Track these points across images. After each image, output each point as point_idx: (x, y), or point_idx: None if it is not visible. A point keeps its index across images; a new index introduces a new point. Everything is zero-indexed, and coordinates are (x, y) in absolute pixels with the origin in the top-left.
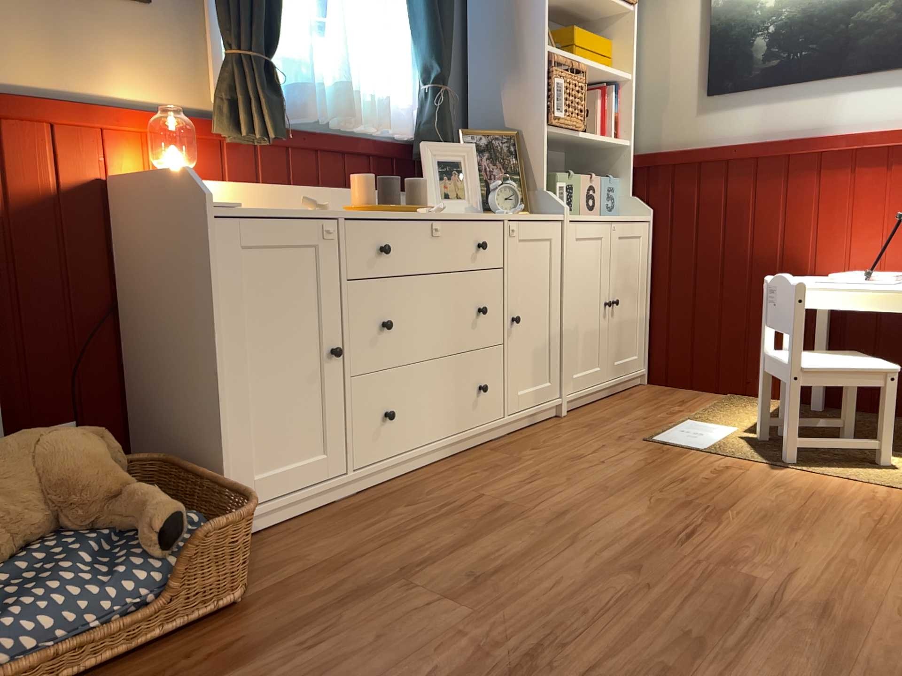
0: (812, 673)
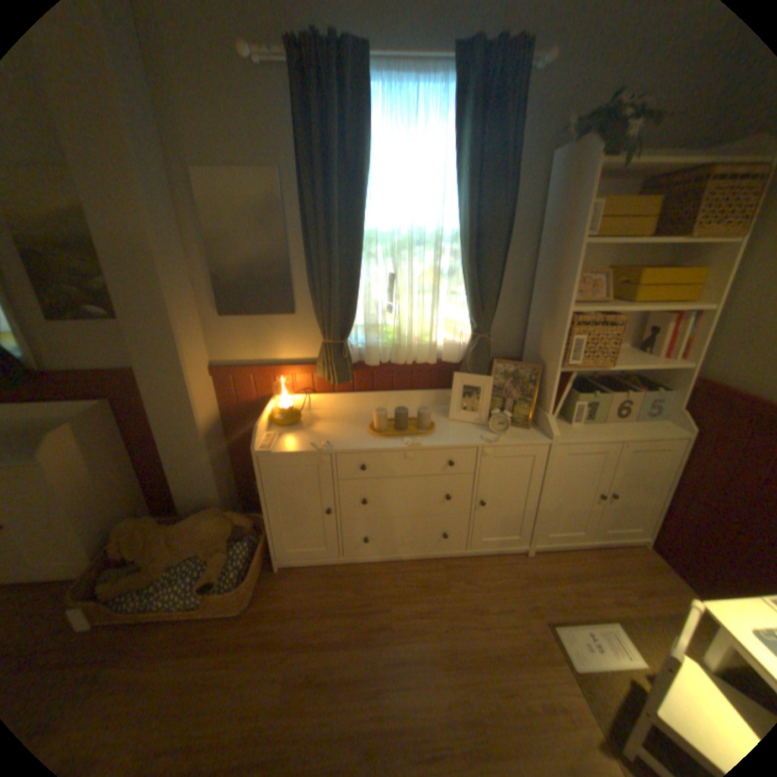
0: None
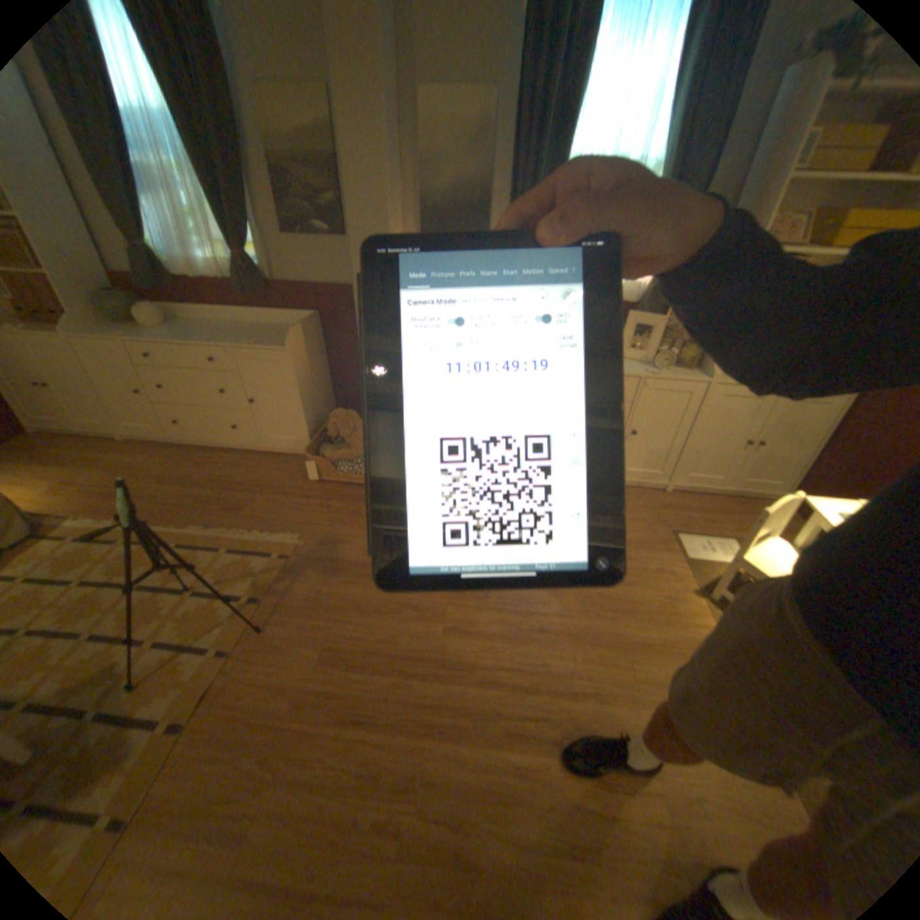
0: (493, 631)
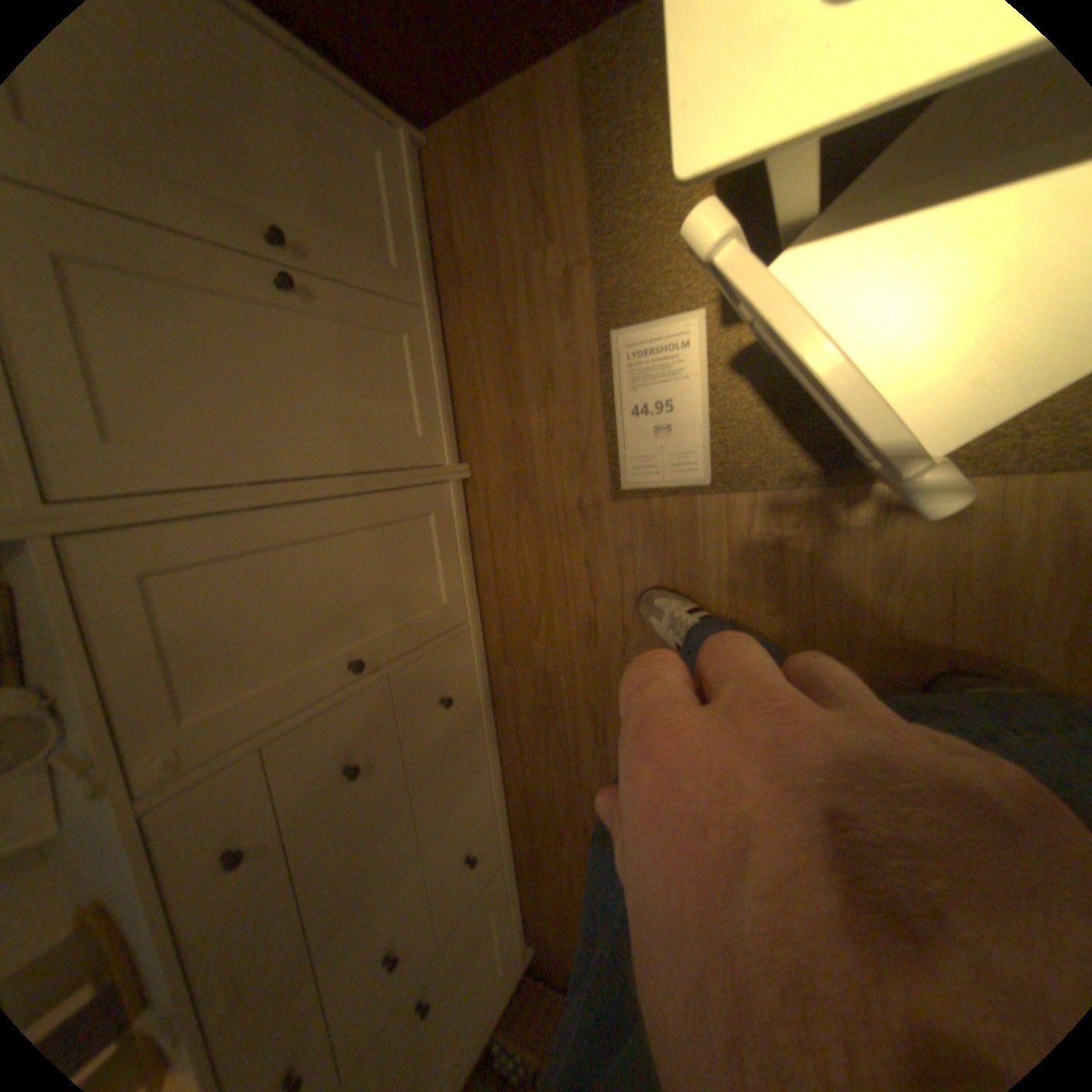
0: None
